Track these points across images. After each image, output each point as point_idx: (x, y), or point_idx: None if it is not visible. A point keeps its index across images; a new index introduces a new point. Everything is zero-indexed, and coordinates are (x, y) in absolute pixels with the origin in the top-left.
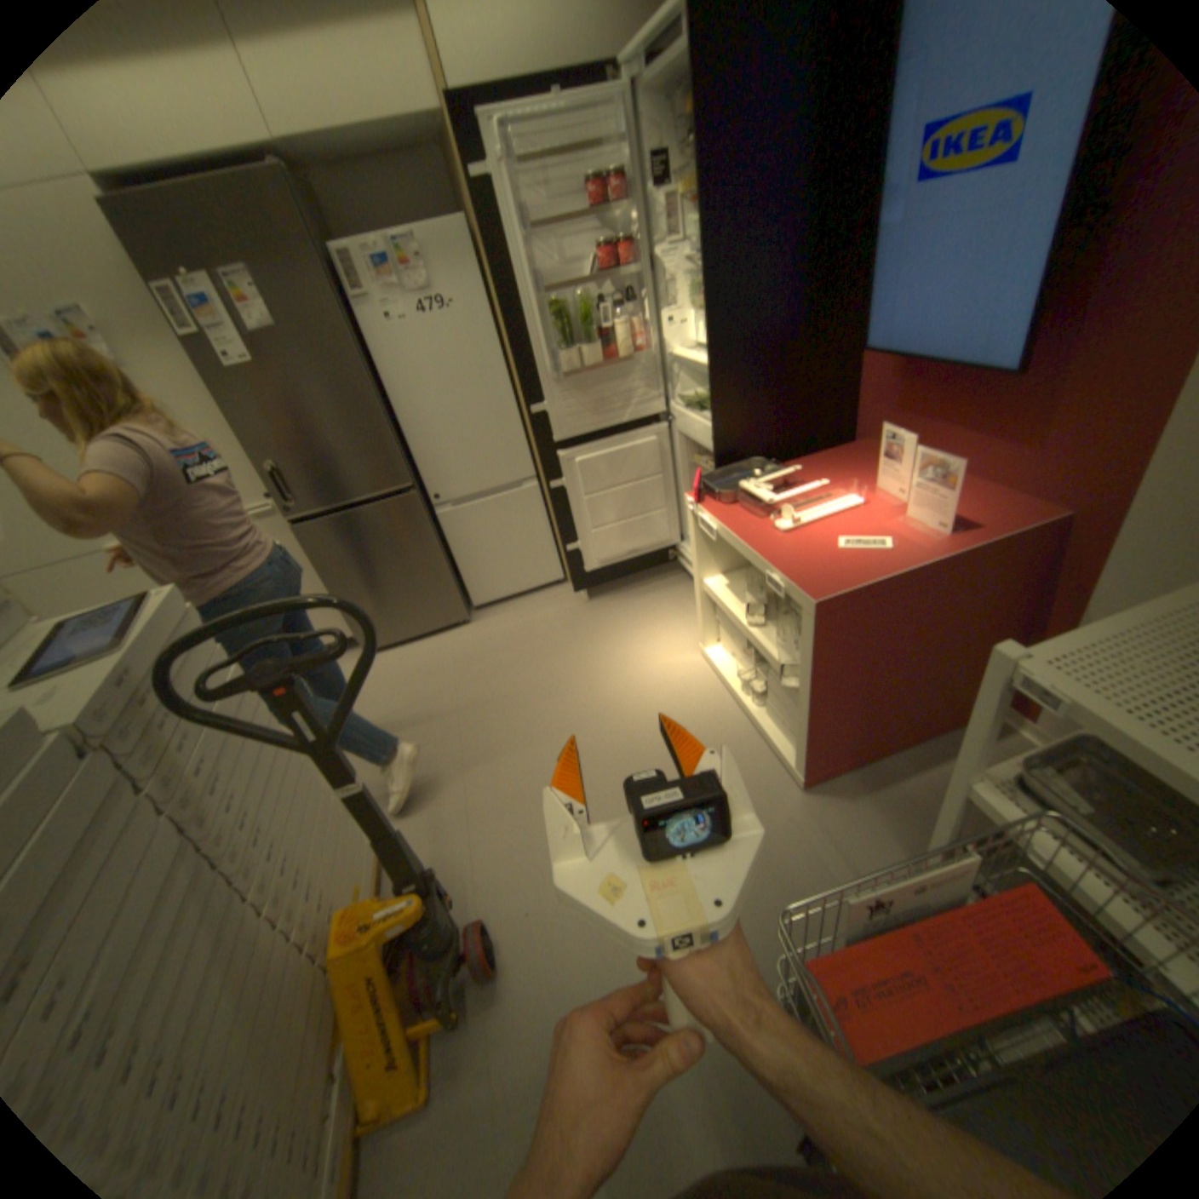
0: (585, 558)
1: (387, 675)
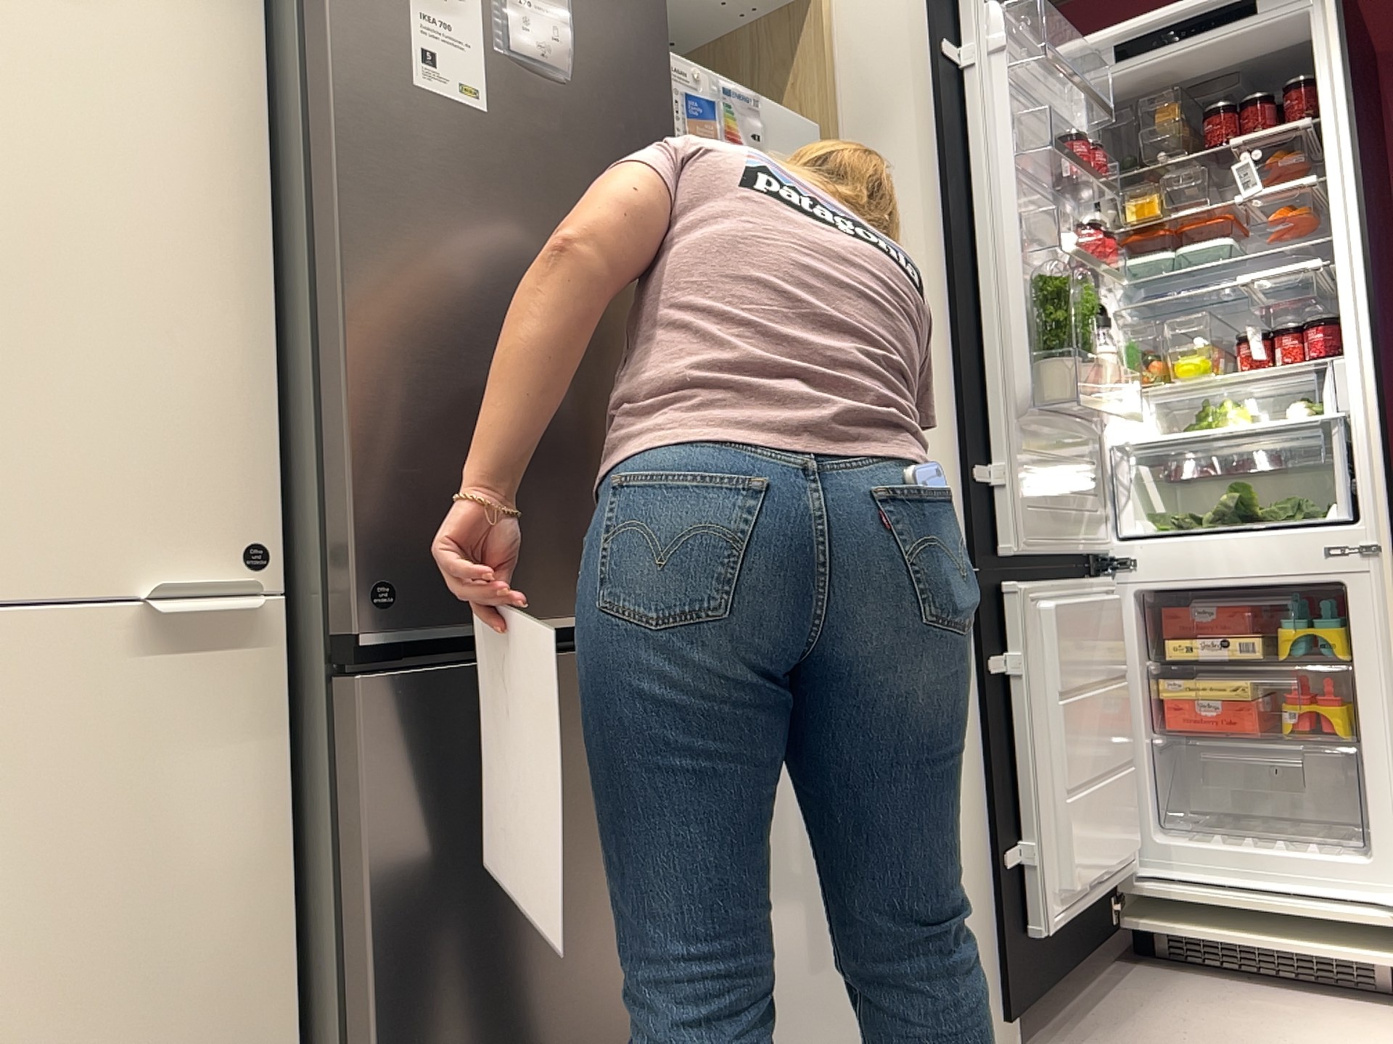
0: (1045, 885)
1: None
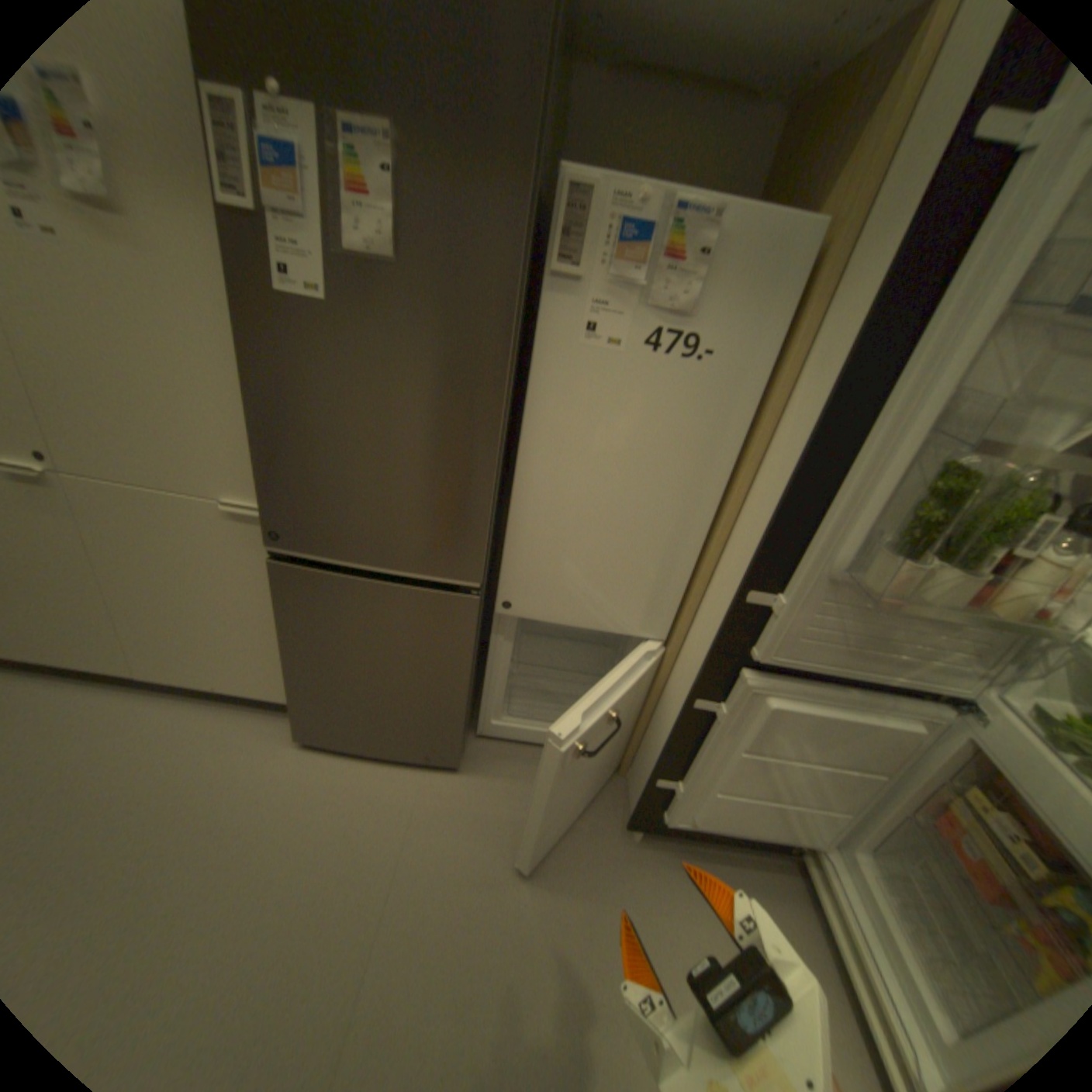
0: (678, 808)
1: (299, 812)
